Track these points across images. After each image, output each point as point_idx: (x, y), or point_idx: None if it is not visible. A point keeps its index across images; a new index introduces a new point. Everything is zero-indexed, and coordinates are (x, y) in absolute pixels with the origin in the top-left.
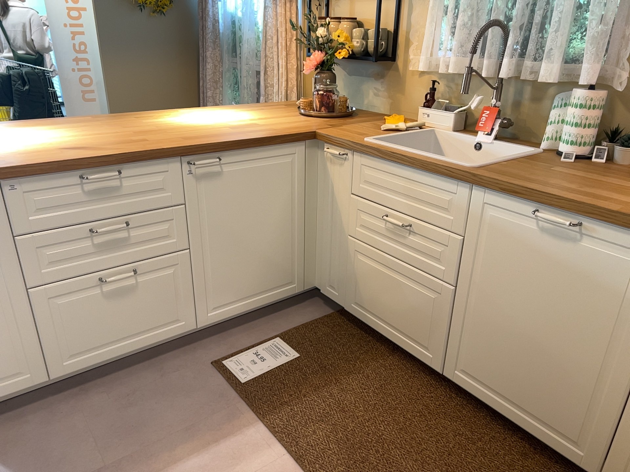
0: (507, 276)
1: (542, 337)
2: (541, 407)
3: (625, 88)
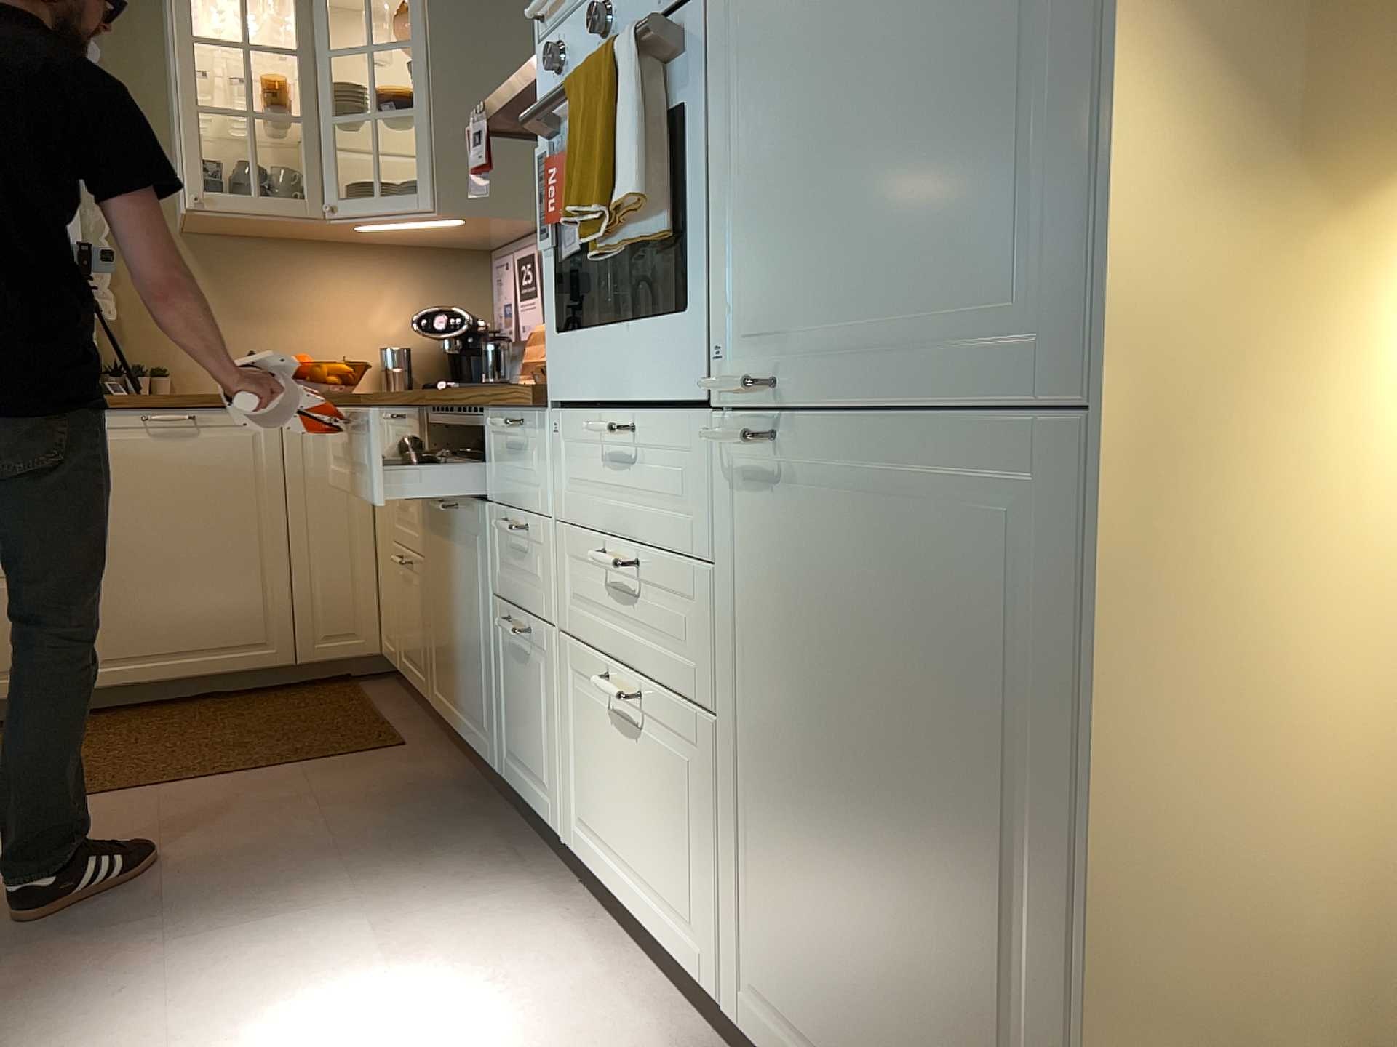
0: (128, 504)
1: (192, 551)
2: (217, 632)
3: (117, 315)
